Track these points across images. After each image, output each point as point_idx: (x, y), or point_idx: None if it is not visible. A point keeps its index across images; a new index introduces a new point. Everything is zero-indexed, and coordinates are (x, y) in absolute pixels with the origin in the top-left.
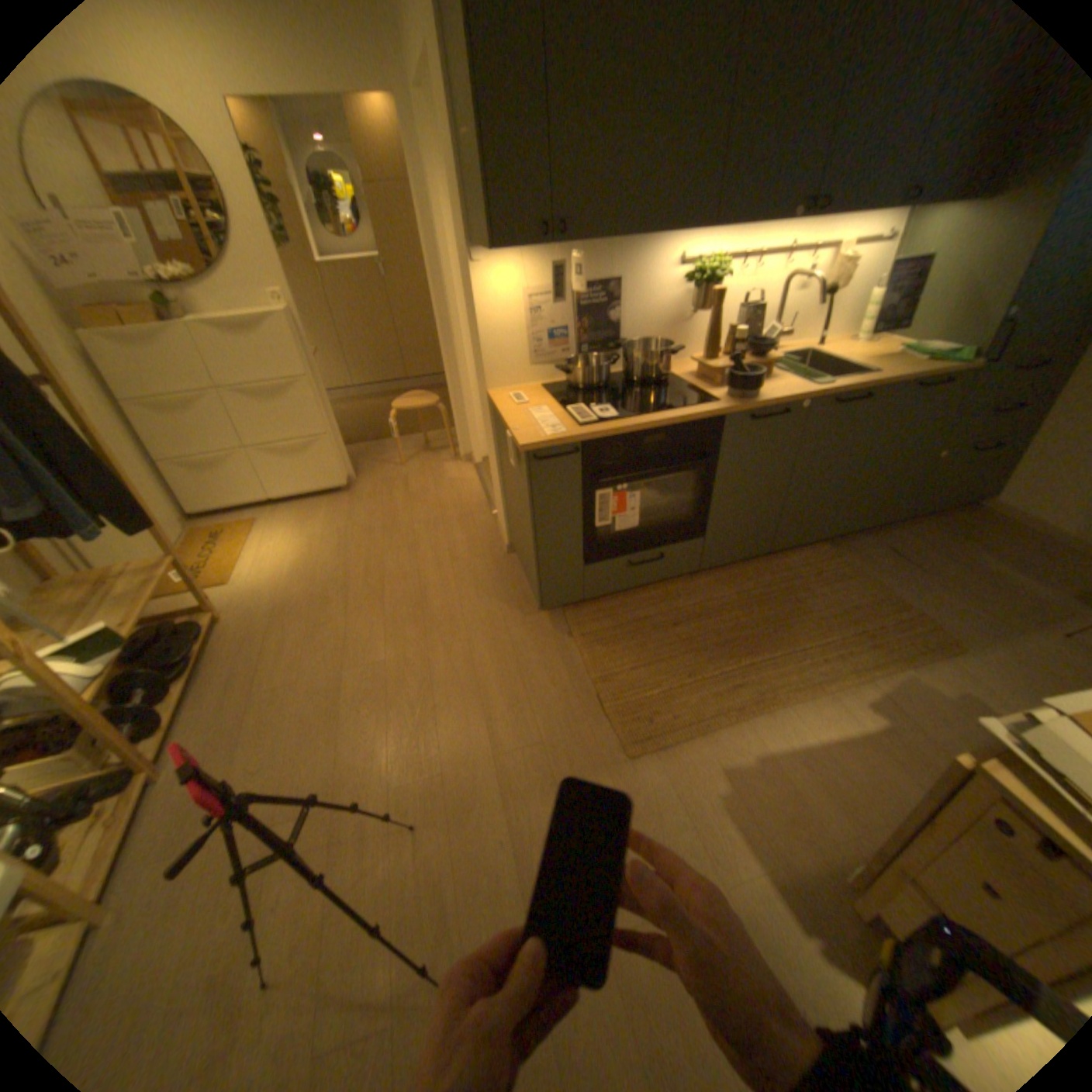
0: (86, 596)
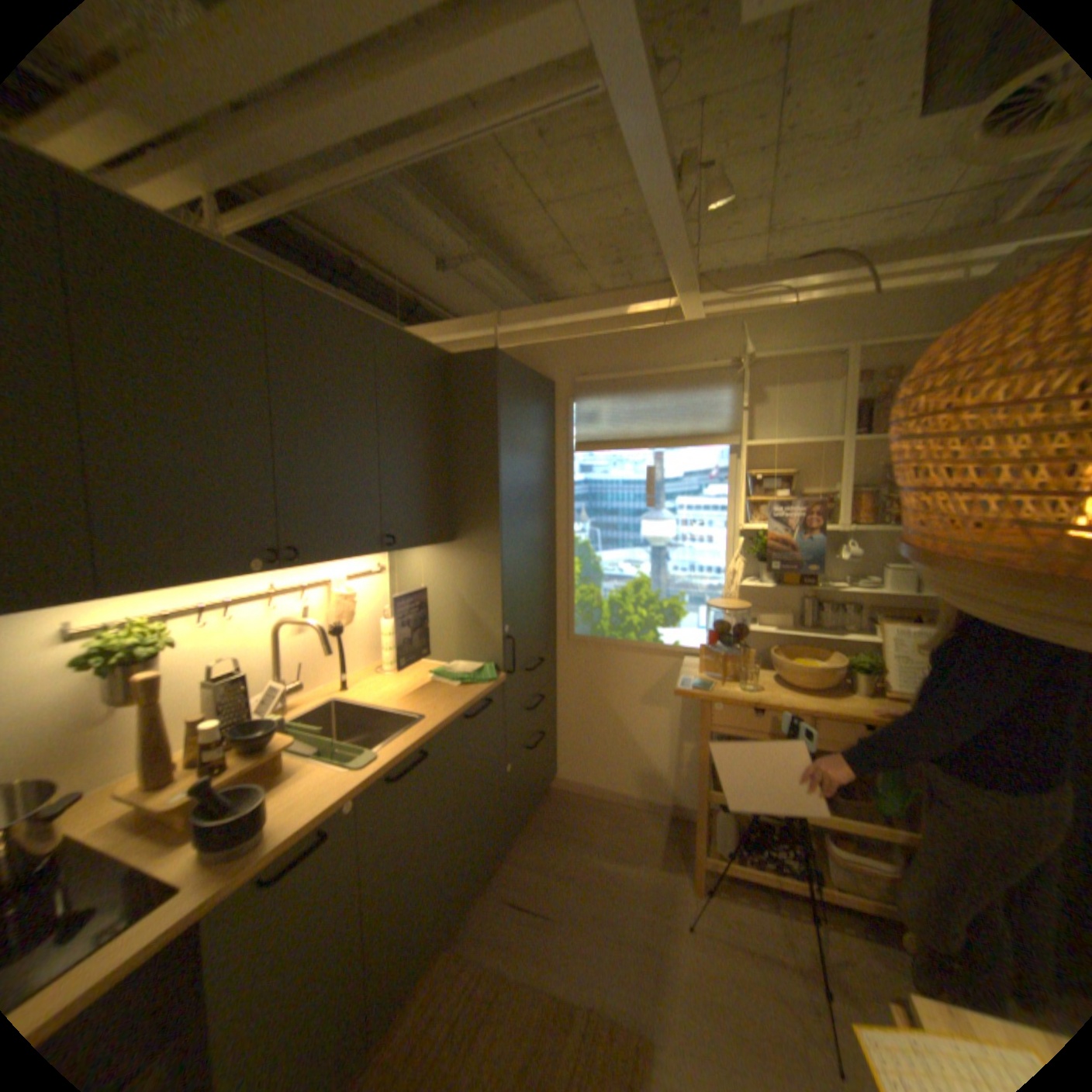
0: None
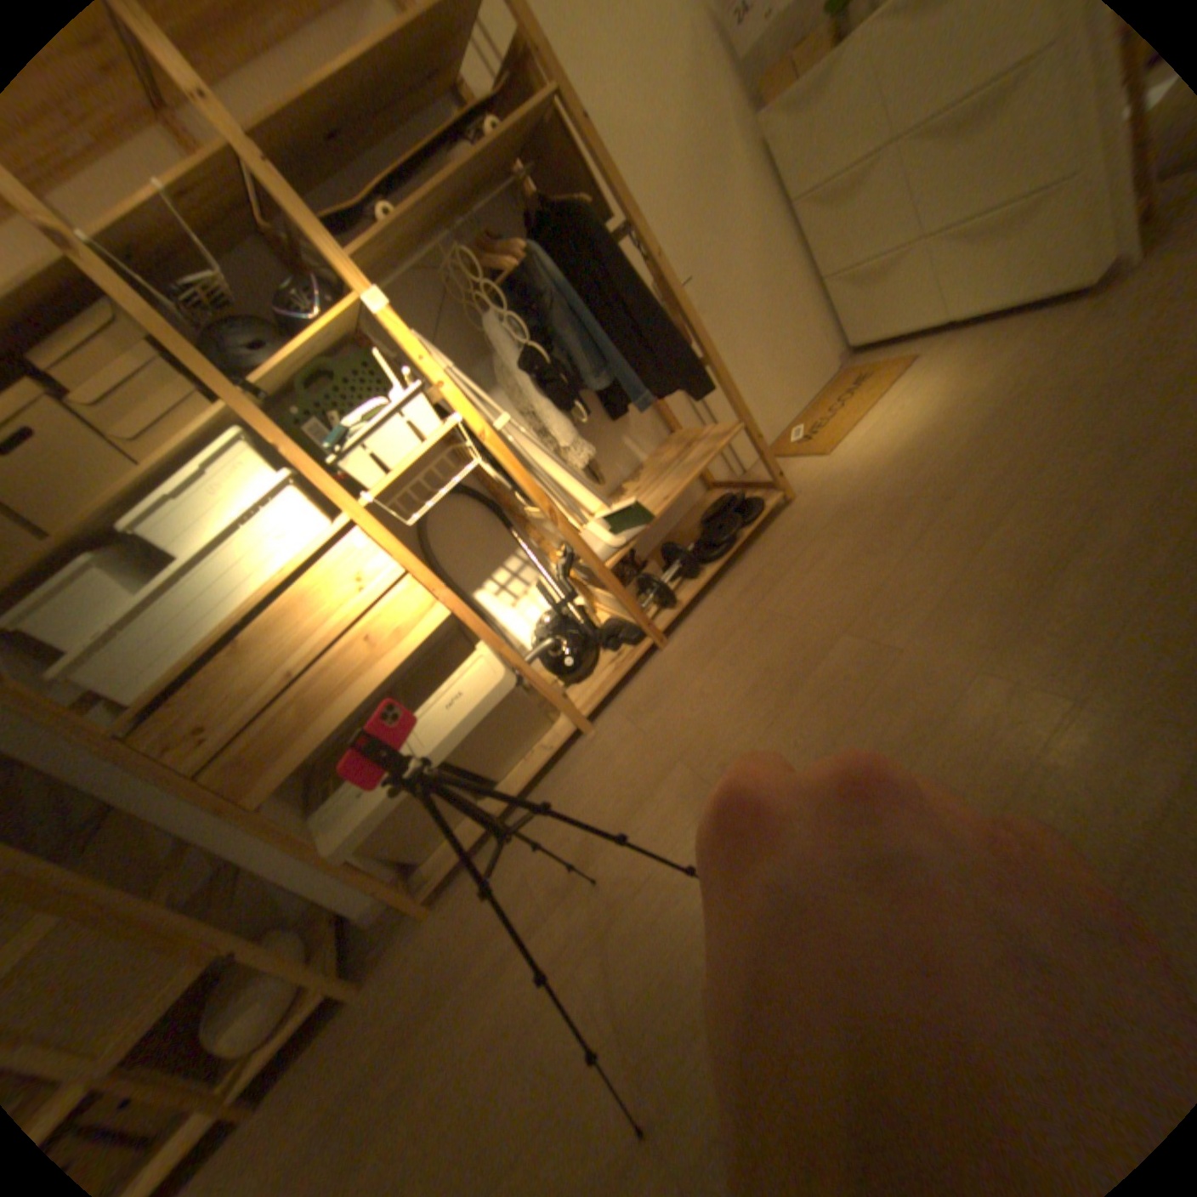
0: (675, 454)
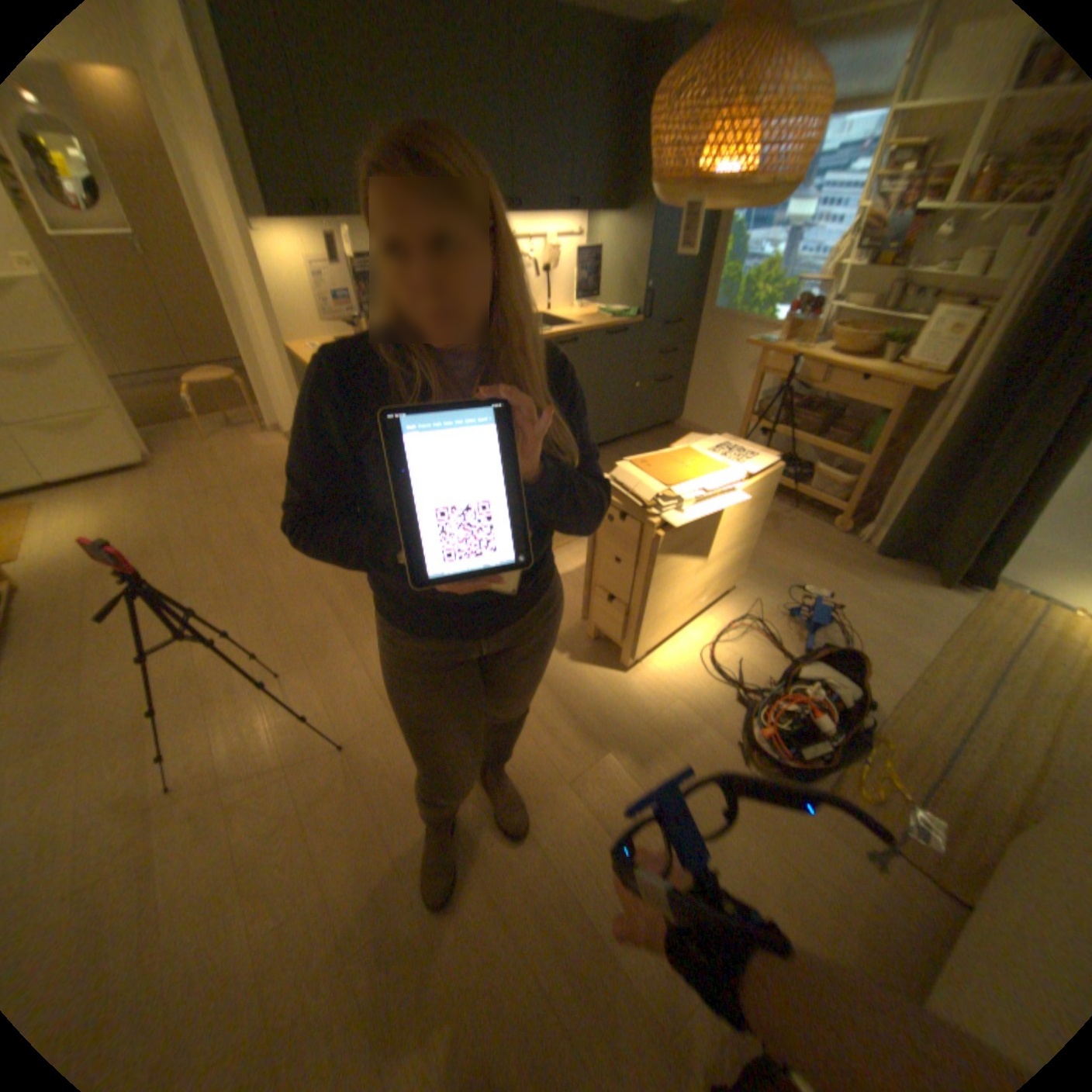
0: None
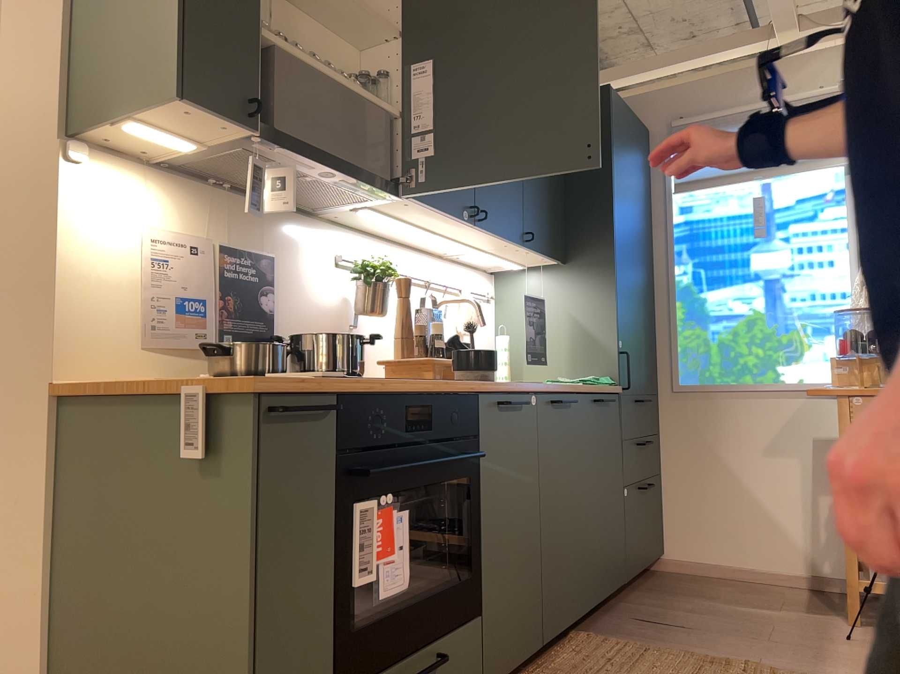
0: None
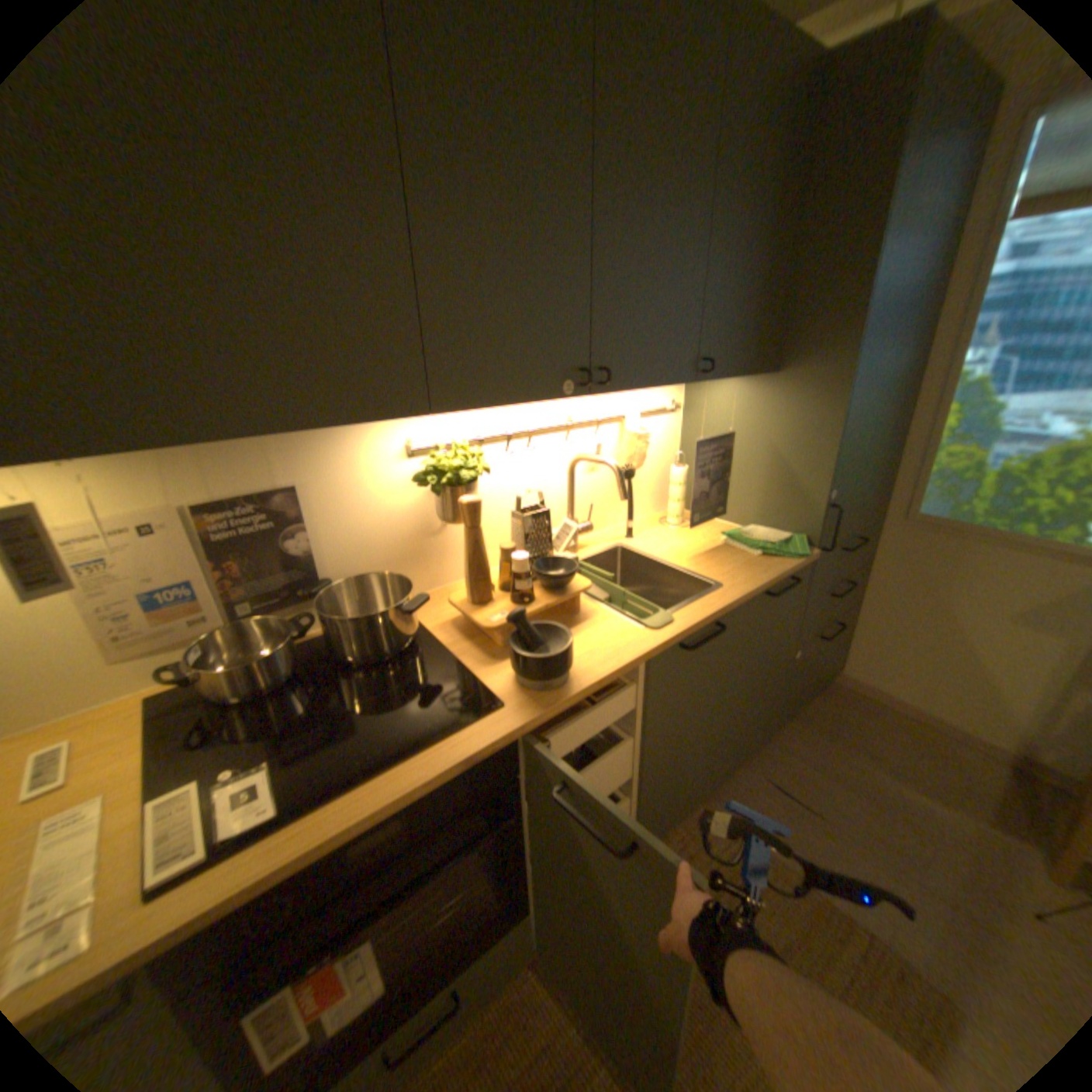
0: None
